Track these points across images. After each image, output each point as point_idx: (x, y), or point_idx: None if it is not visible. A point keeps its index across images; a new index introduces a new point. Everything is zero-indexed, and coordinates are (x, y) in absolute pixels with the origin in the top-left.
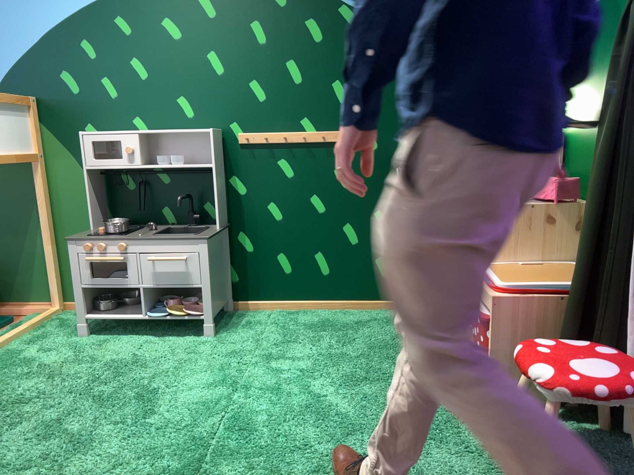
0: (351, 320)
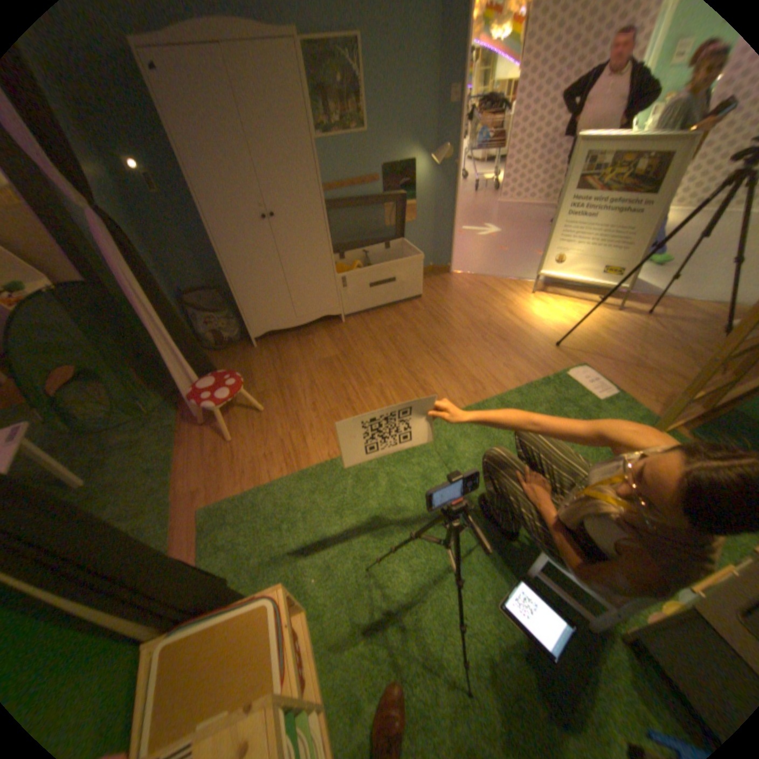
0: None
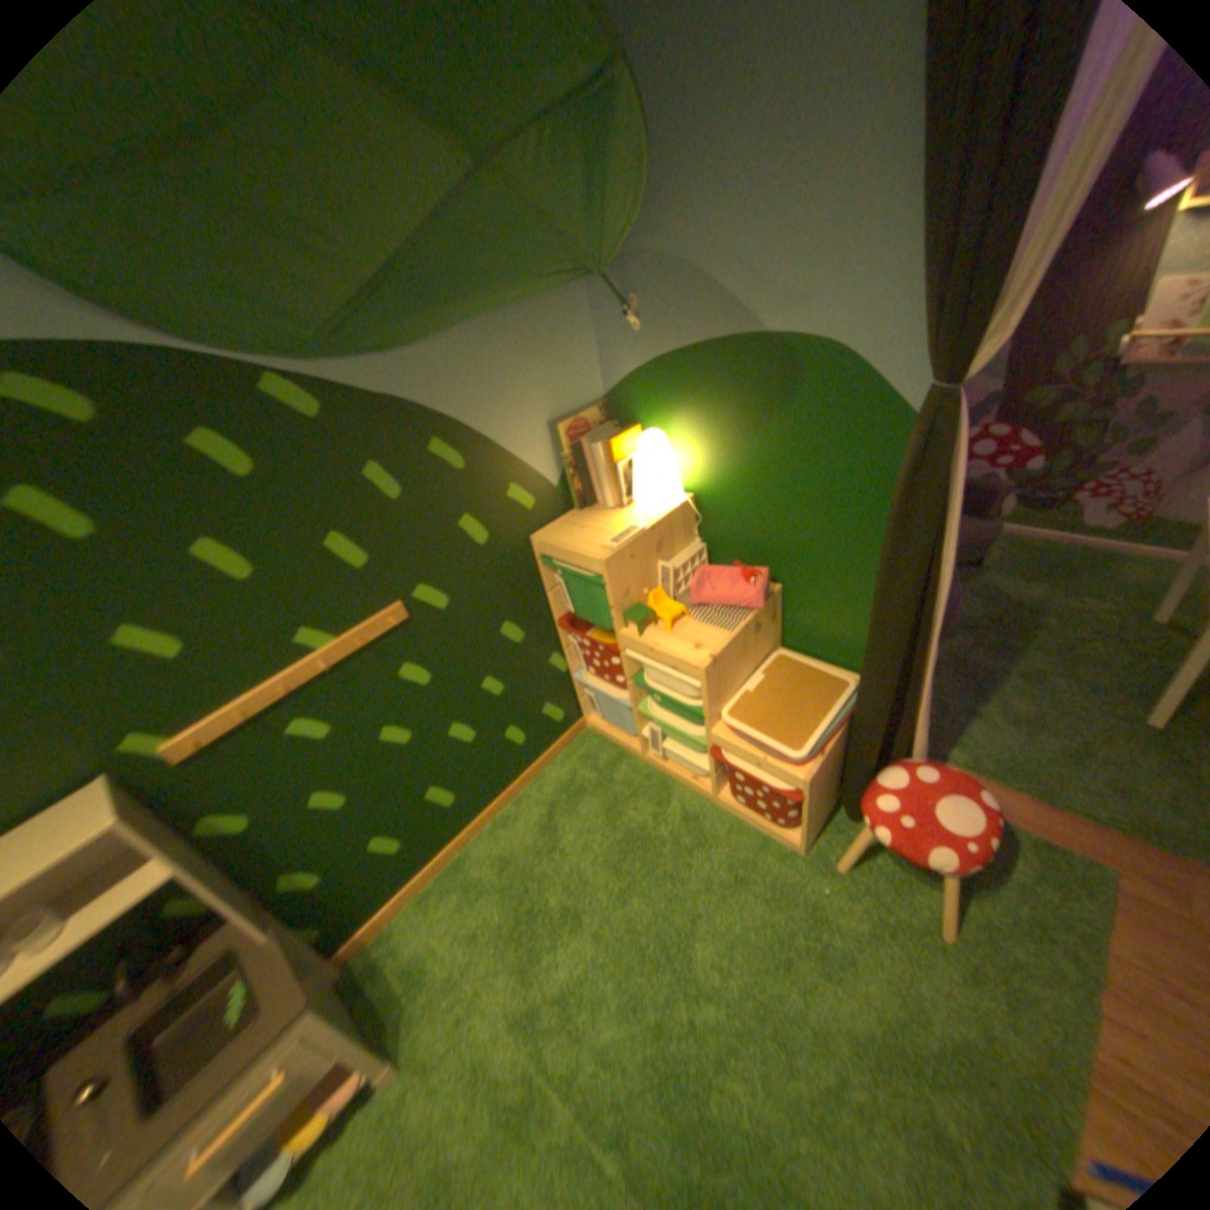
0: (527, 831)
